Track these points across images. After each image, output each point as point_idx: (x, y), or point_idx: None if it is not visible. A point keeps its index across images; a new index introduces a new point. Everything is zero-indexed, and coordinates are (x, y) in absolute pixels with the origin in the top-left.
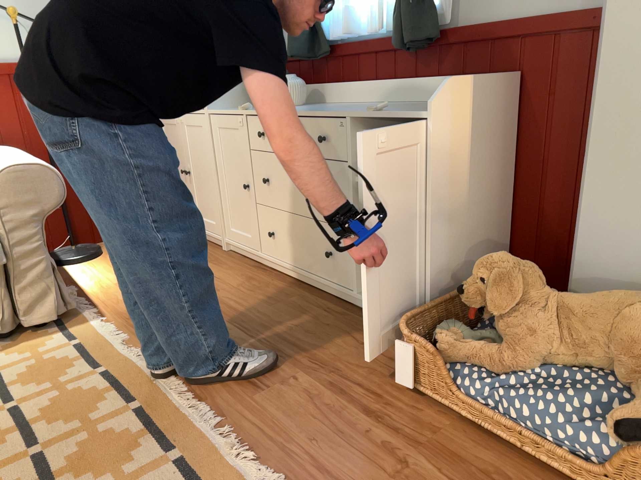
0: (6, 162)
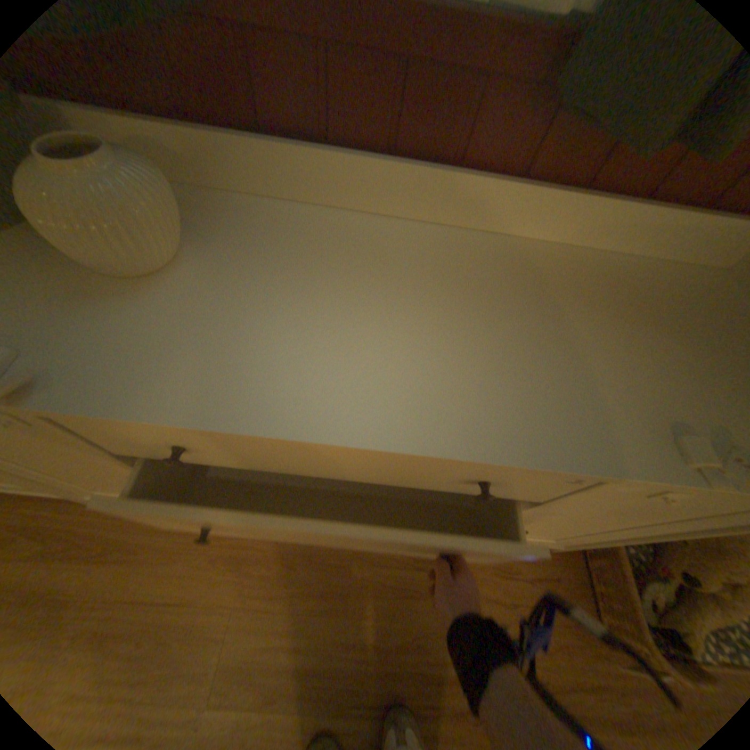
0: None
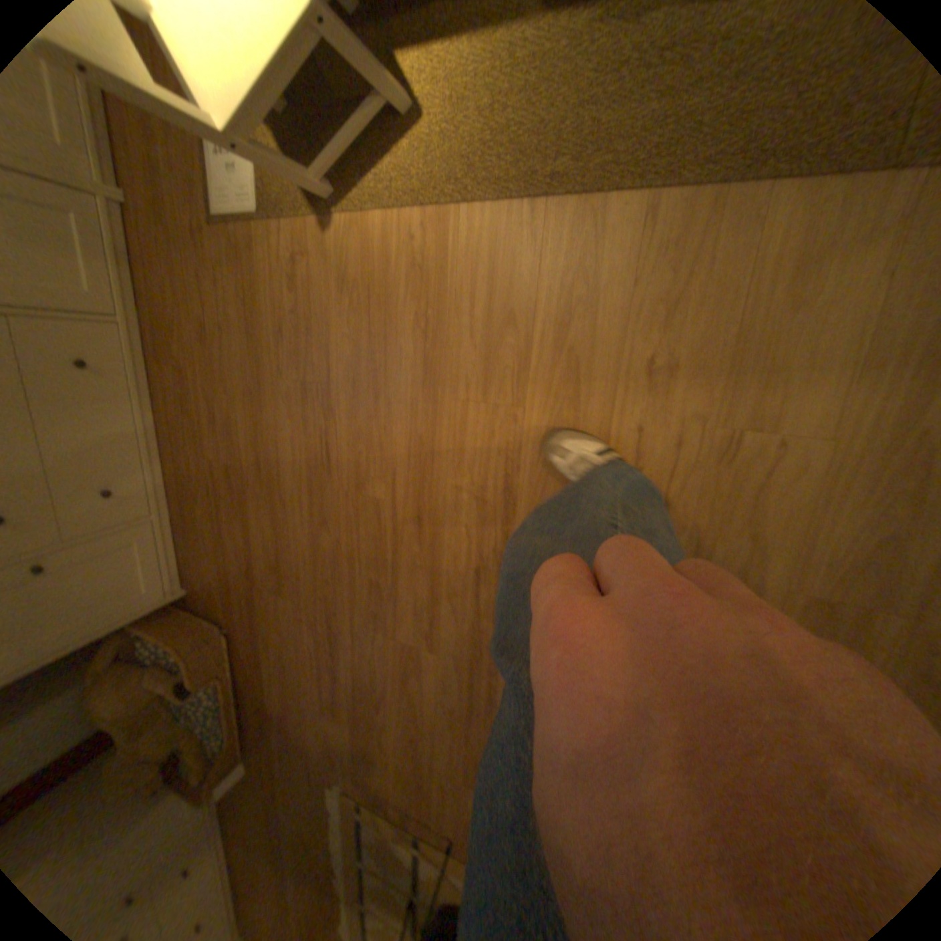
0: None
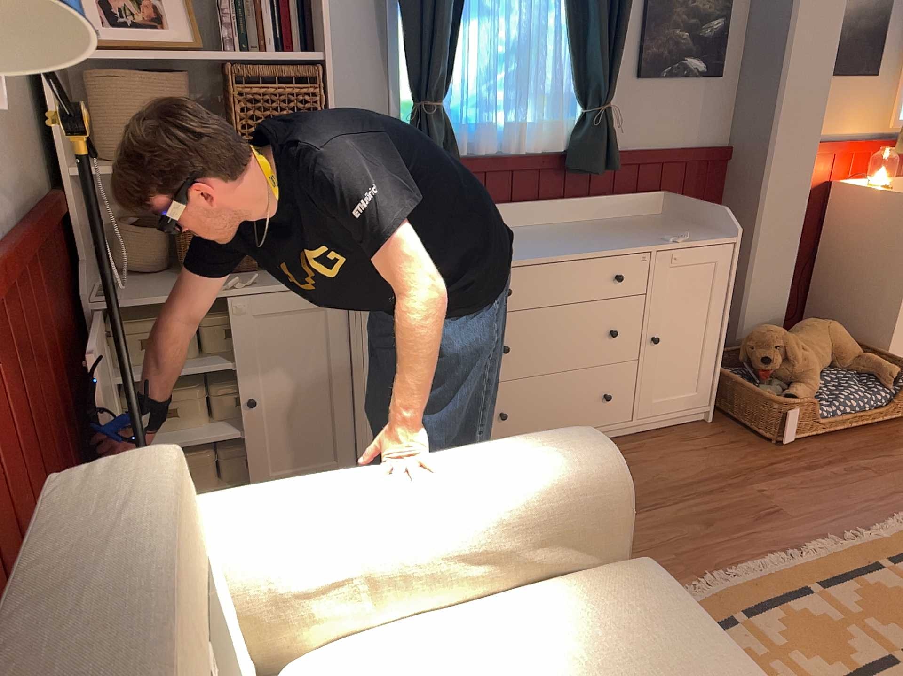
0: (533, 463)
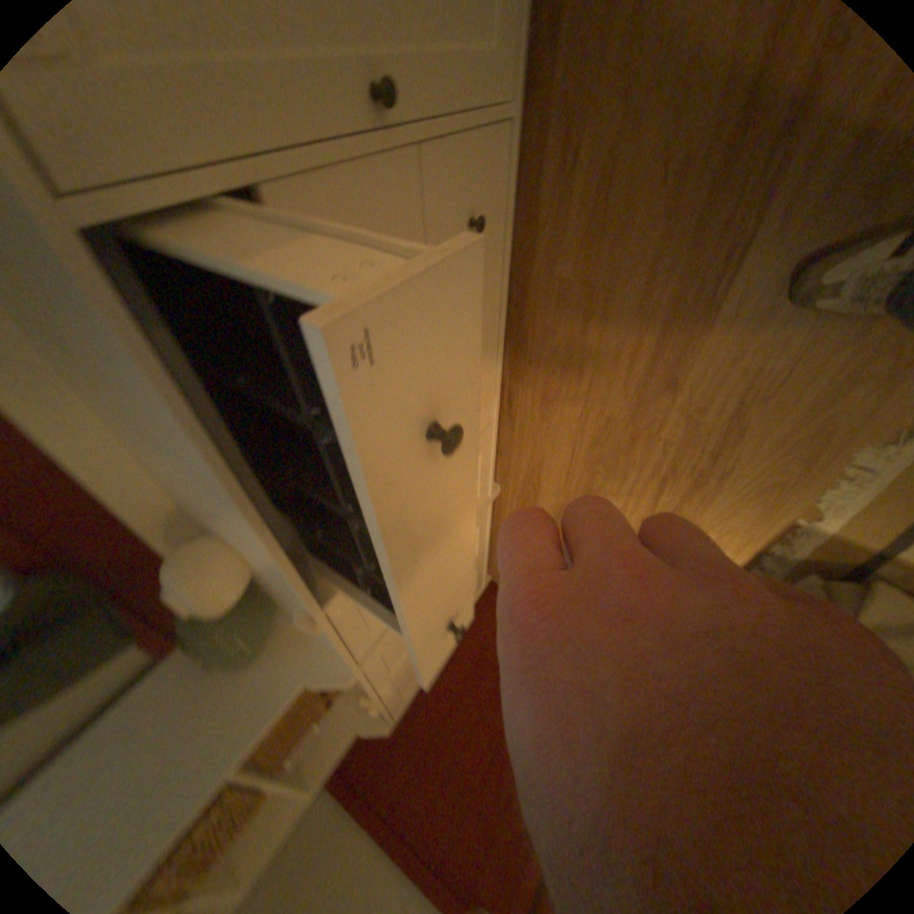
0: None
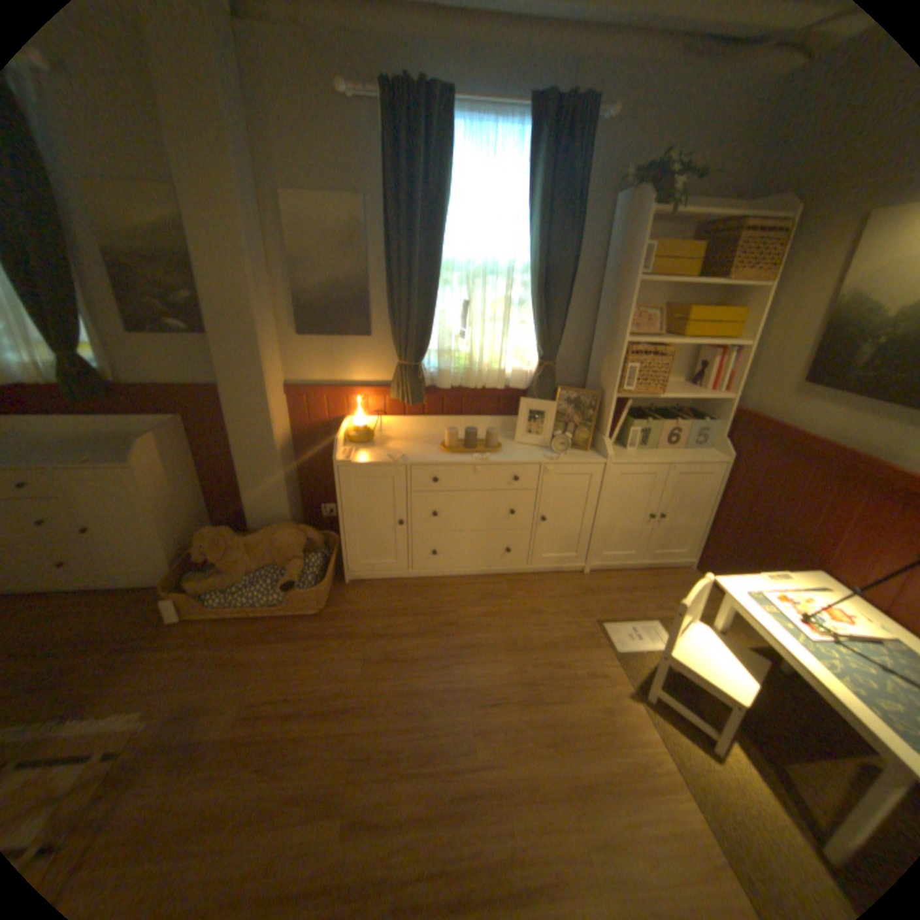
0: None
